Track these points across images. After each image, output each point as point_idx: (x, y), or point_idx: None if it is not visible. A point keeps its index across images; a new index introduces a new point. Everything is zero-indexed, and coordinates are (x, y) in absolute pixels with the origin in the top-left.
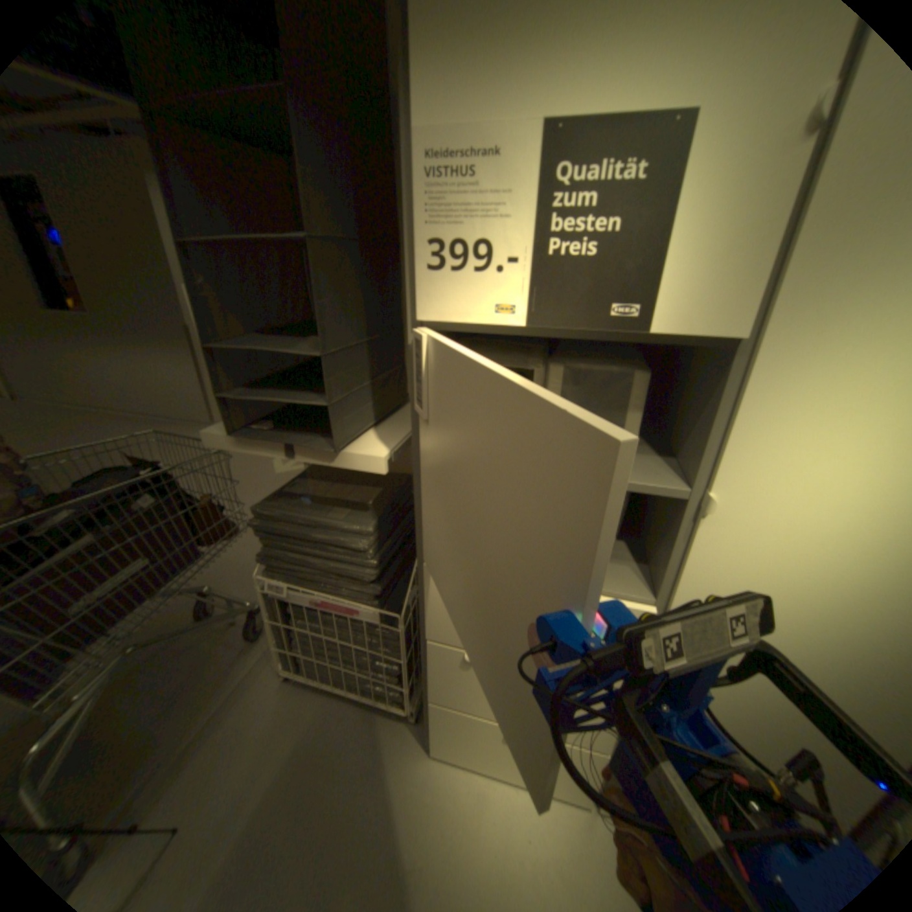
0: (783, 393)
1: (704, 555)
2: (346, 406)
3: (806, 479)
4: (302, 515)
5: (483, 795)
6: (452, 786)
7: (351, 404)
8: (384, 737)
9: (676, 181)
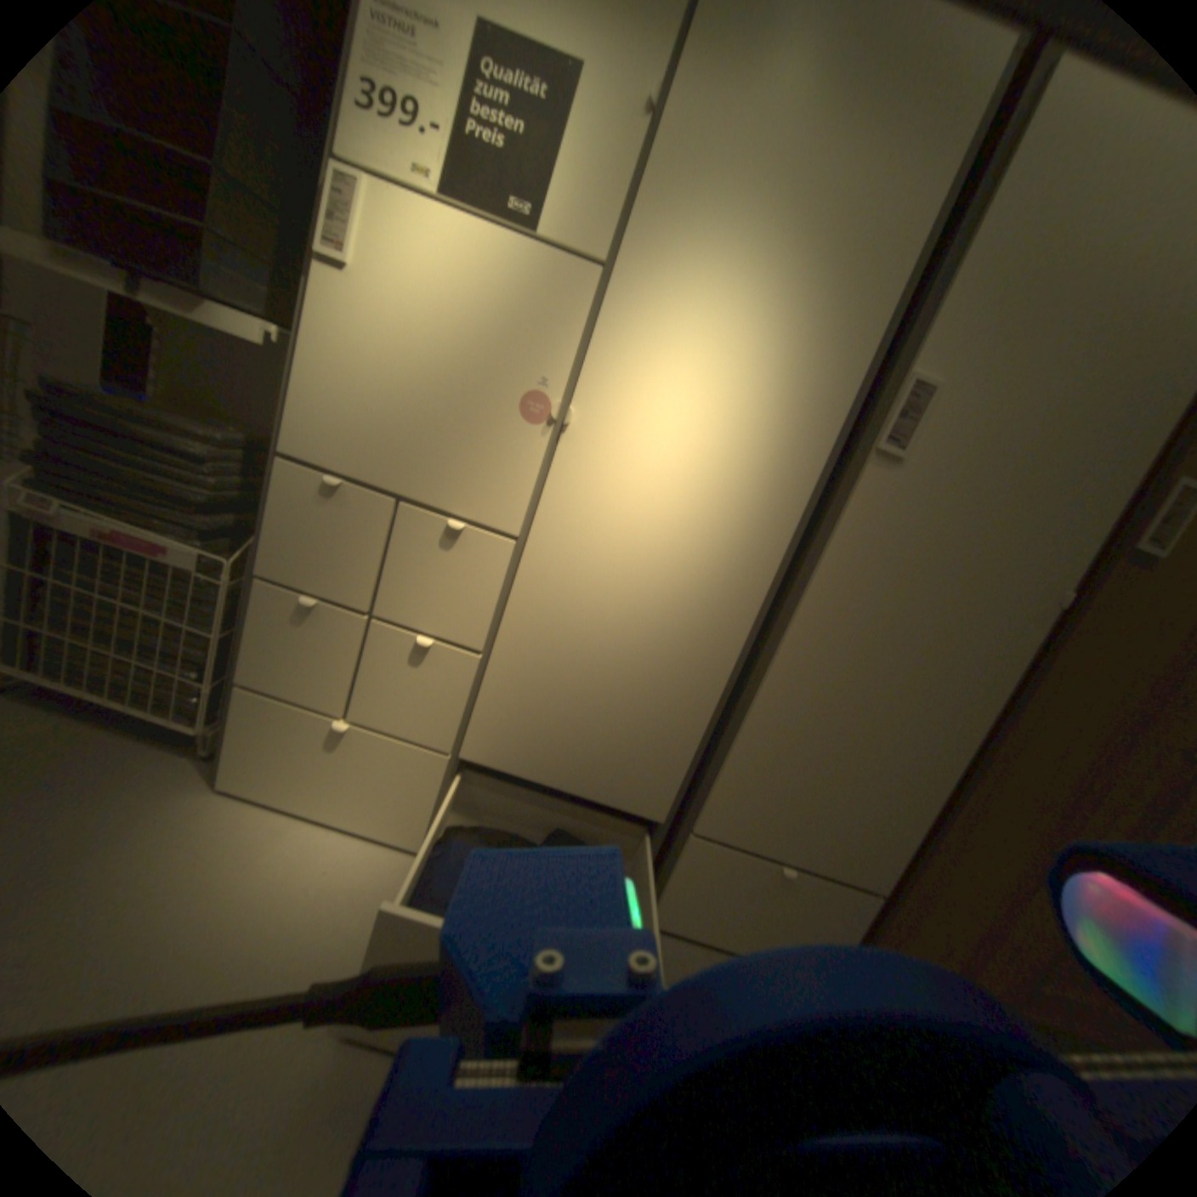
0: (625, 323)
1: (560, 480)
2: (231, 261)
3: (638, 409)
4: (123, 407)
5: (278, 834)
6: (235, 823)
7: (238, 265)
8: (148, 770)
9: (566, 117)
